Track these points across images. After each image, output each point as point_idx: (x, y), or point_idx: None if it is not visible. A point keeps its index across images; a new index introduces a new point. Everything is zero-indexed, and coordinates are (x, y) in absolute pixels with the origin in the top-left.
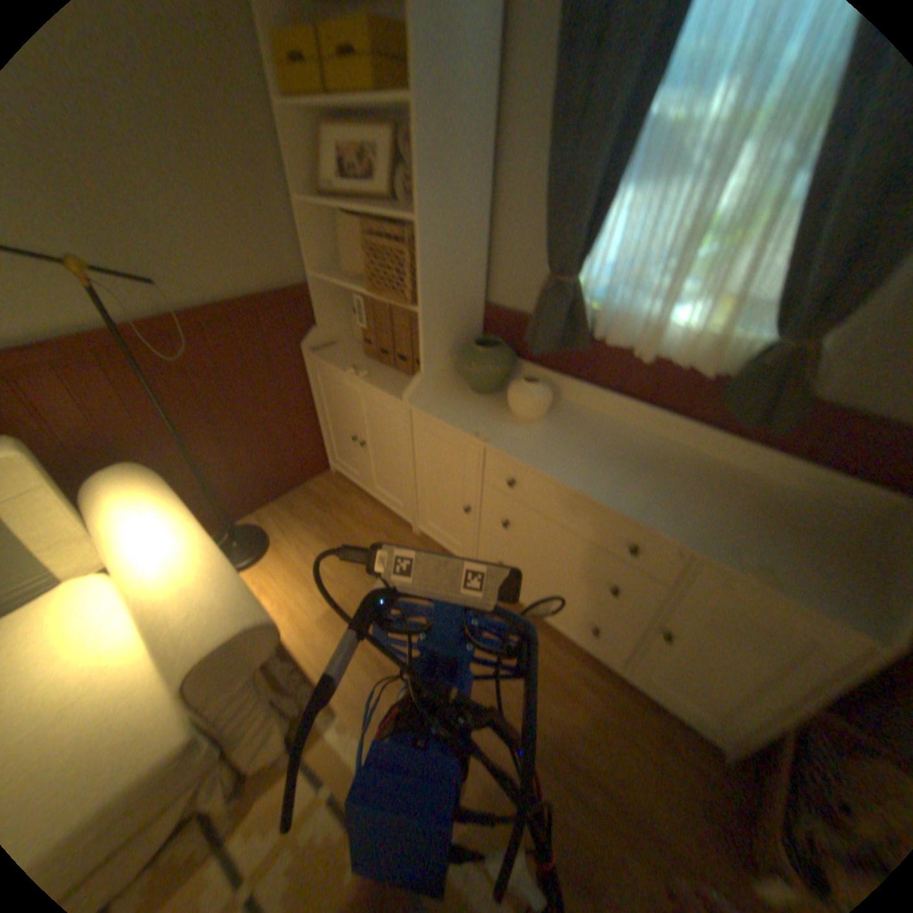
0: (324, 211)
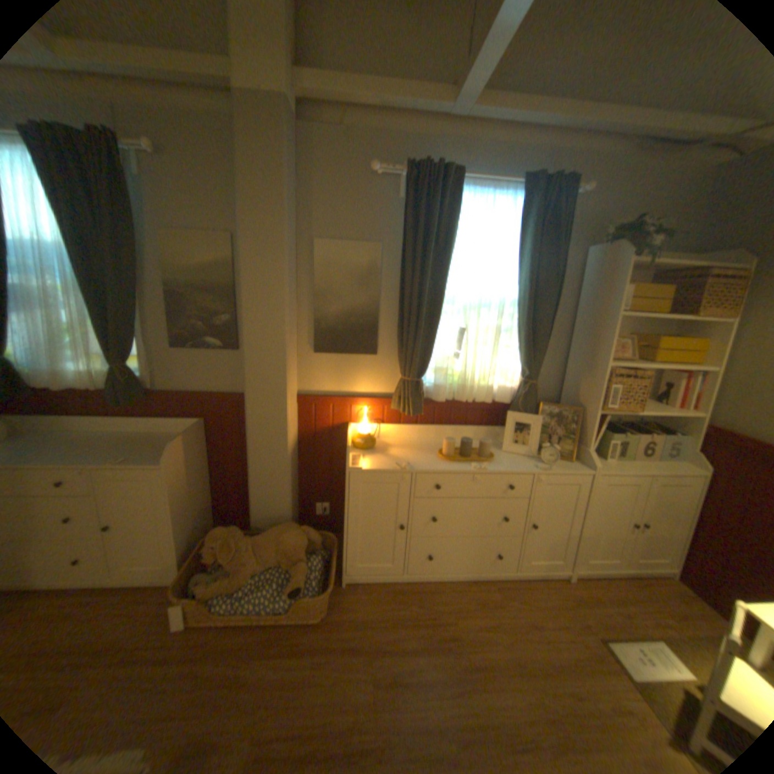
0: None
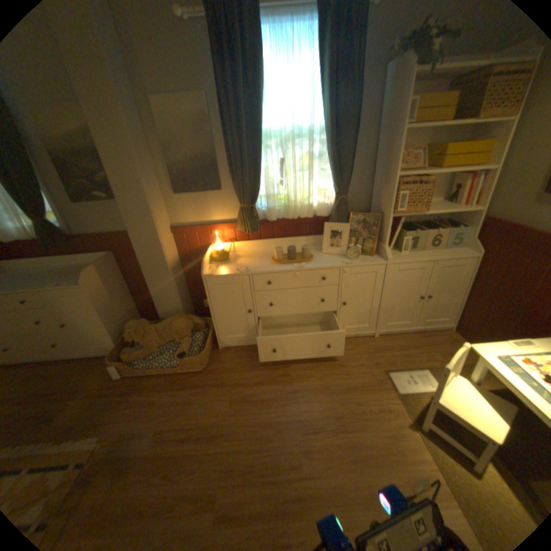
0: None
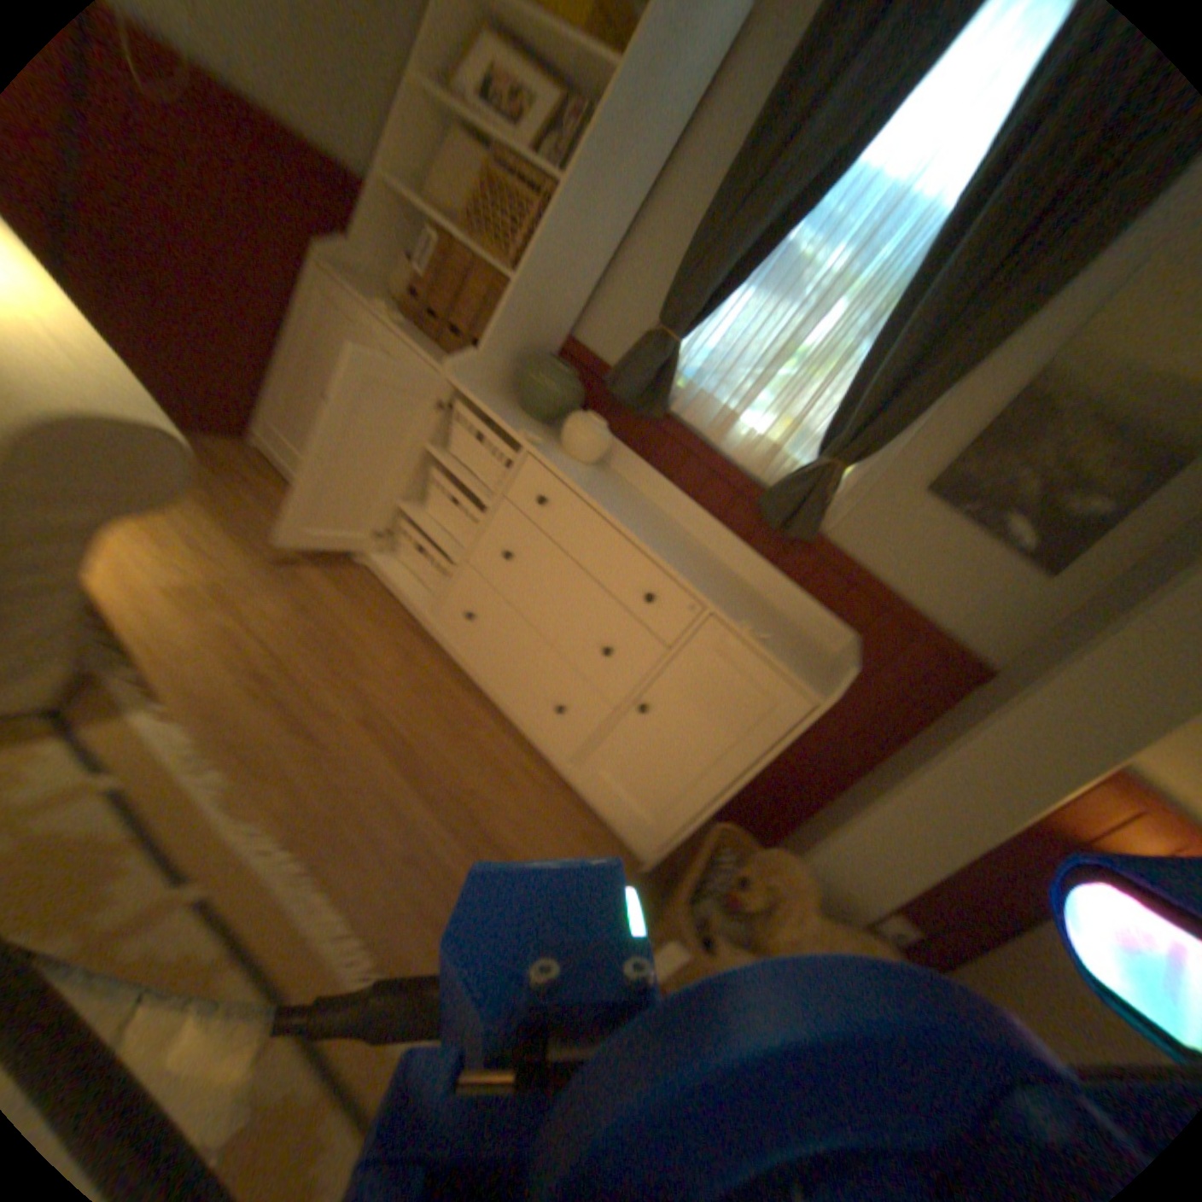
0: (434, 123)
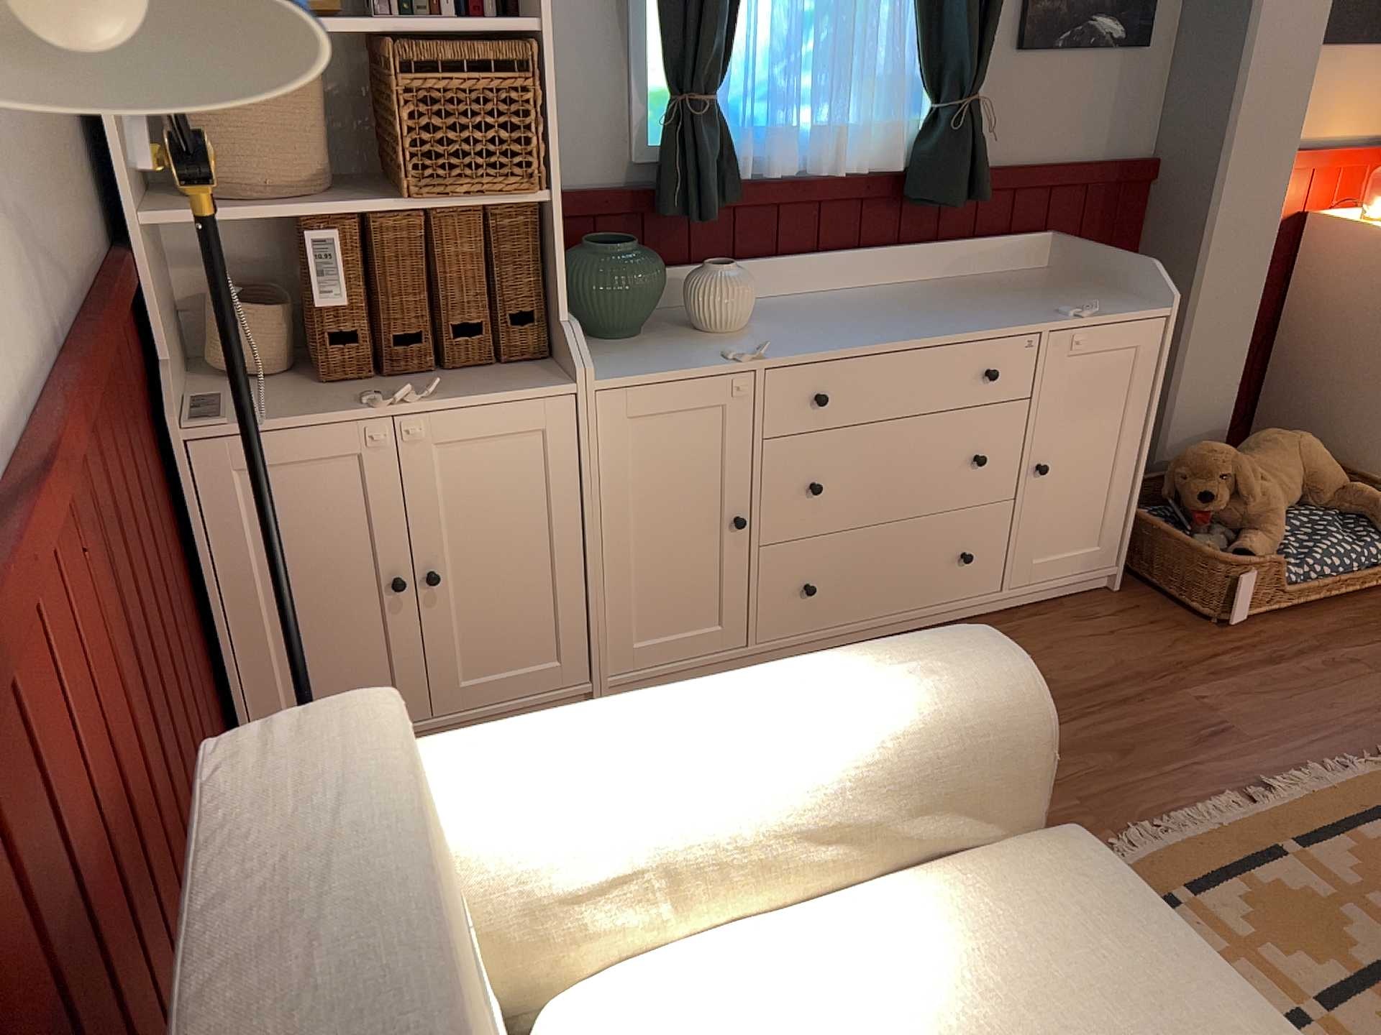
0: None
